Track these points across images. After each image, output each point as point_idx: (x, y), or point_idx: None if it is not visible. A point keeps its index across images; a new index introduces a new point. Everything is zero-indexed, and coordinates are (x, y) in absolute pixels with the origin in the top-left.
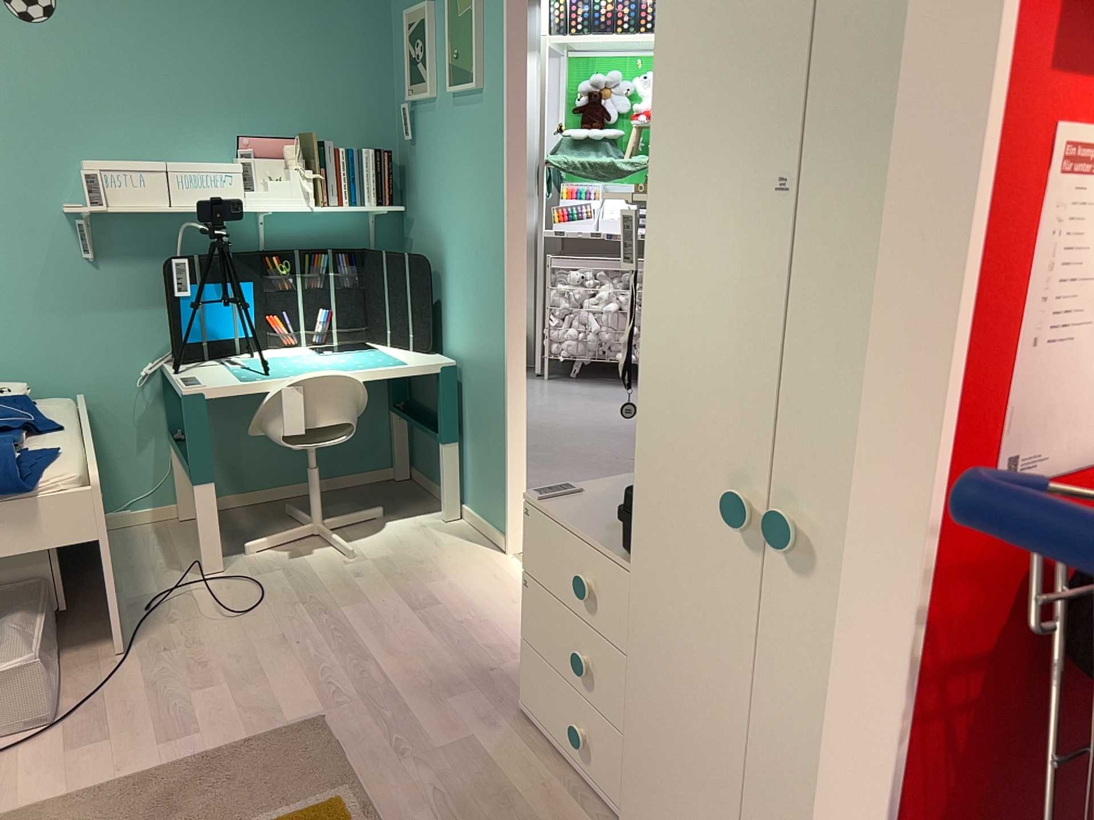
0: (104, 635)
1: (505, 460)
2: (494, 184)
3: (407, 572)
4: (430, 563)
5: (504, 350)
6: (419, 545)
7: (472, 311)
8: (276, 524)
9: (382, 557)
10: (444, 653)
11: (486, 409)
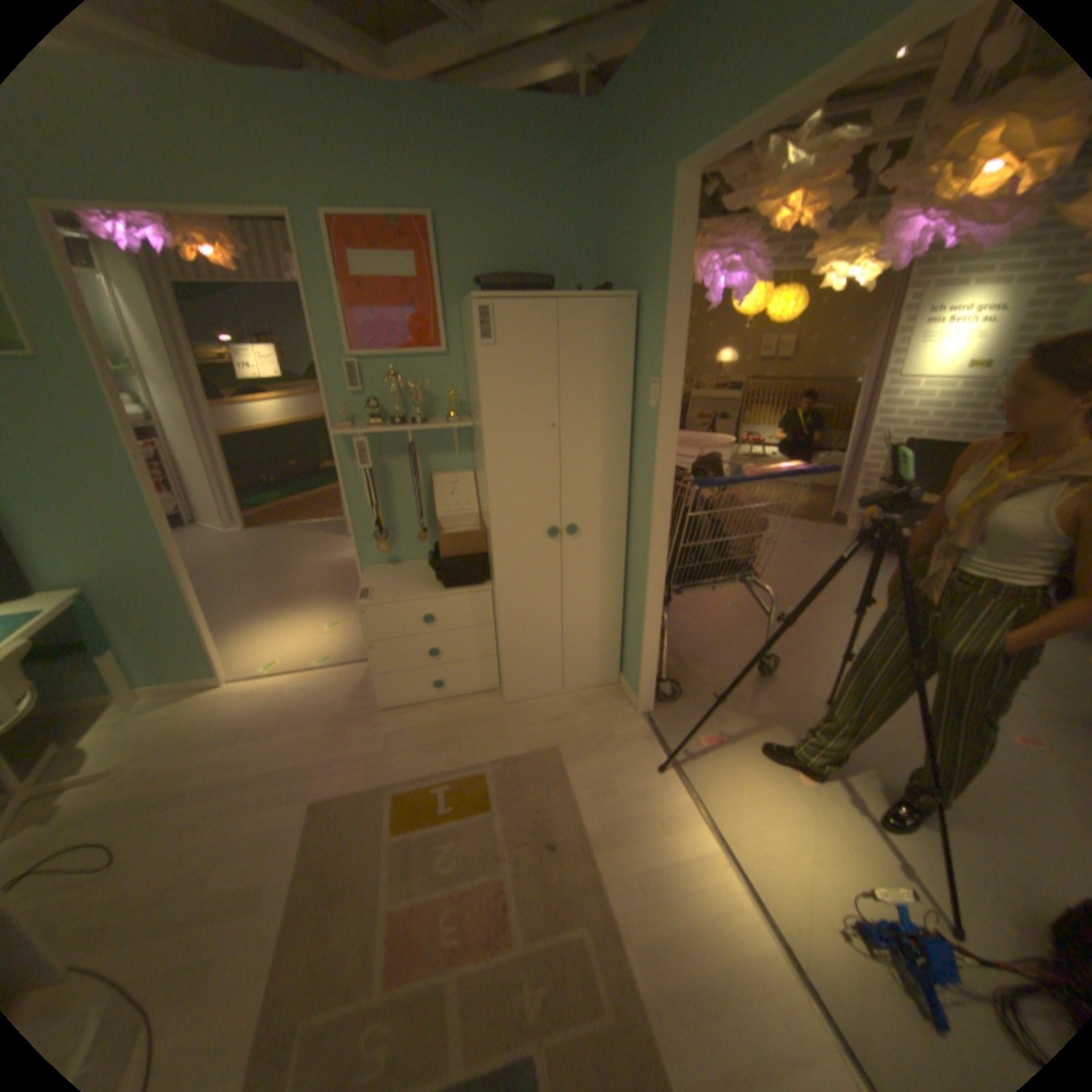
0: None
1: (192, 630)
2: (95, 438)
3: (177, 743)
4: (182, 728)
5: (164, 557)
6: (145, 732)
7: (89, 544)
8: None
9: (136, 755)
10: (300, 735)
11: (146, 609)
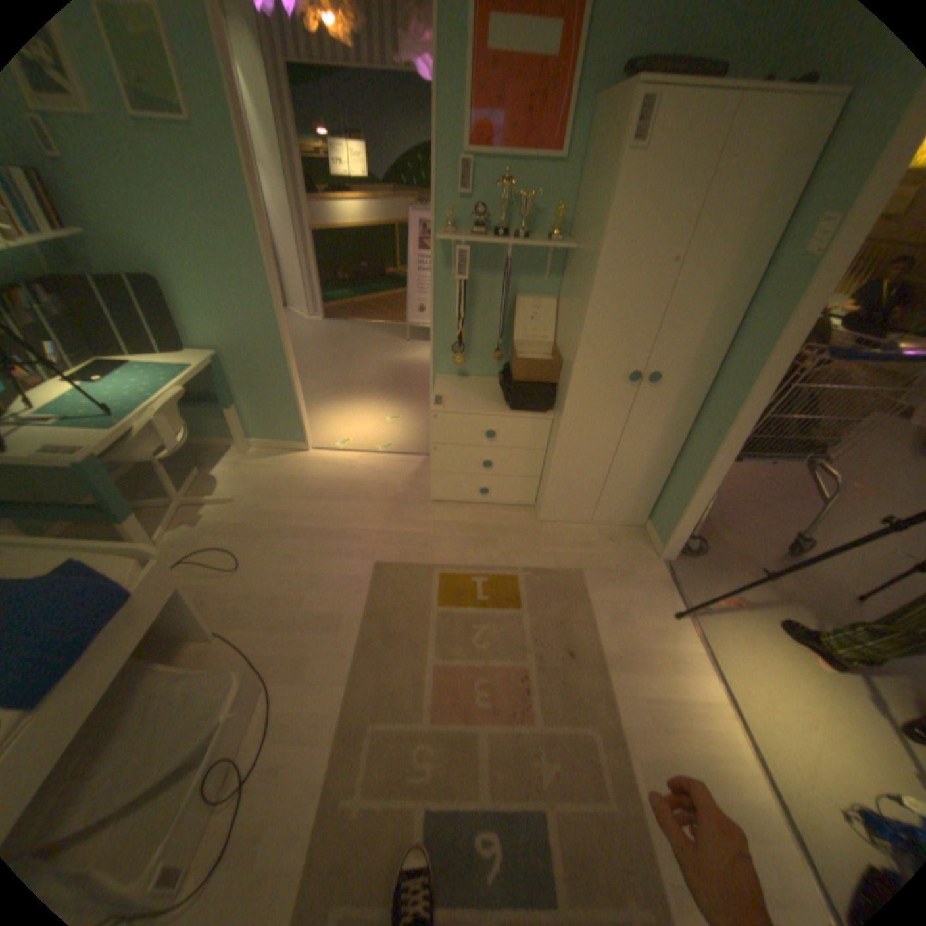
0: (172, 646)
1: (293, 401)
2: (233, 213)
3: (278, 488)
4: (281, 477)
5: (278, 335)
6: (256, 473)
7: (224, 313)
8: (129, 519)
9: (250, 490)
10: (368, 505)
11: (261, 376)
